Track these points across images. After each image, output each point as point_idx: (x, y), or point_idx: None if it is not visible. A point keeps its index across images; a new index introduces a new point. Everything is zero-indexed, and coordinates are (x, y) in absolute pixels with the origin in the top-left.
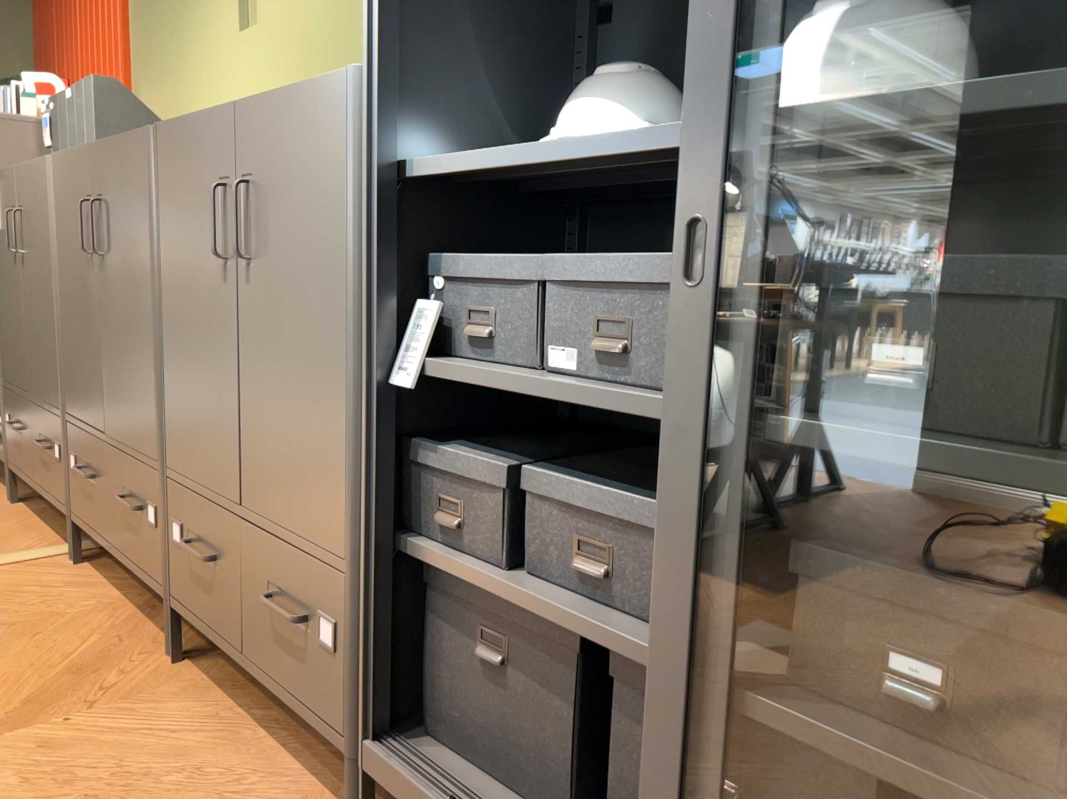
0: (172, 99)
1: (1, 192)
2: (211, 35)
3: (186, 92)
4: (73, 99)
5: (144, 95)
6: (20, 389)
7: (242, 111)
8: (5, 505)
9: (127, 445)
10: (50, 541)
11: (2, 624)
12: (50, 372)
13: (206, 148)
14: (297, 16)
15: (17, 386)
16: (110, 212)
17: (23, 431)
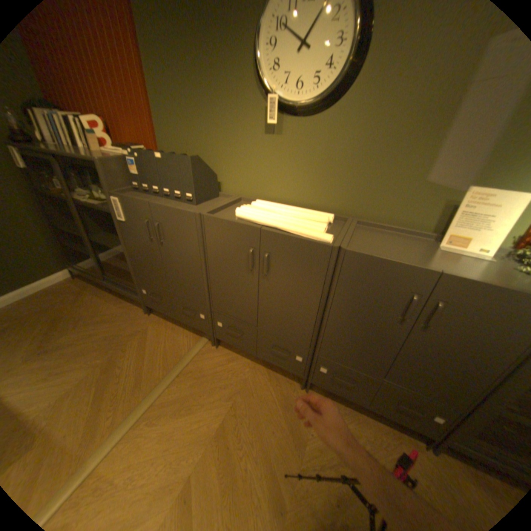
0: (197, 148)
1: (129, 206)
2: (236, 126)
3: (212, 148)
4: (164, 159)
5: (167, 137)
6: (159, 286)
7: (450, 278)
8: (148, 317)
9: (280, 335)
10: (192, 336)
11: (234, 392)
12: (195, 291)
13: (402, 277)
14: (321, 141)
15: (155, 284)
16: (278, 262)
17: (163, 300)
